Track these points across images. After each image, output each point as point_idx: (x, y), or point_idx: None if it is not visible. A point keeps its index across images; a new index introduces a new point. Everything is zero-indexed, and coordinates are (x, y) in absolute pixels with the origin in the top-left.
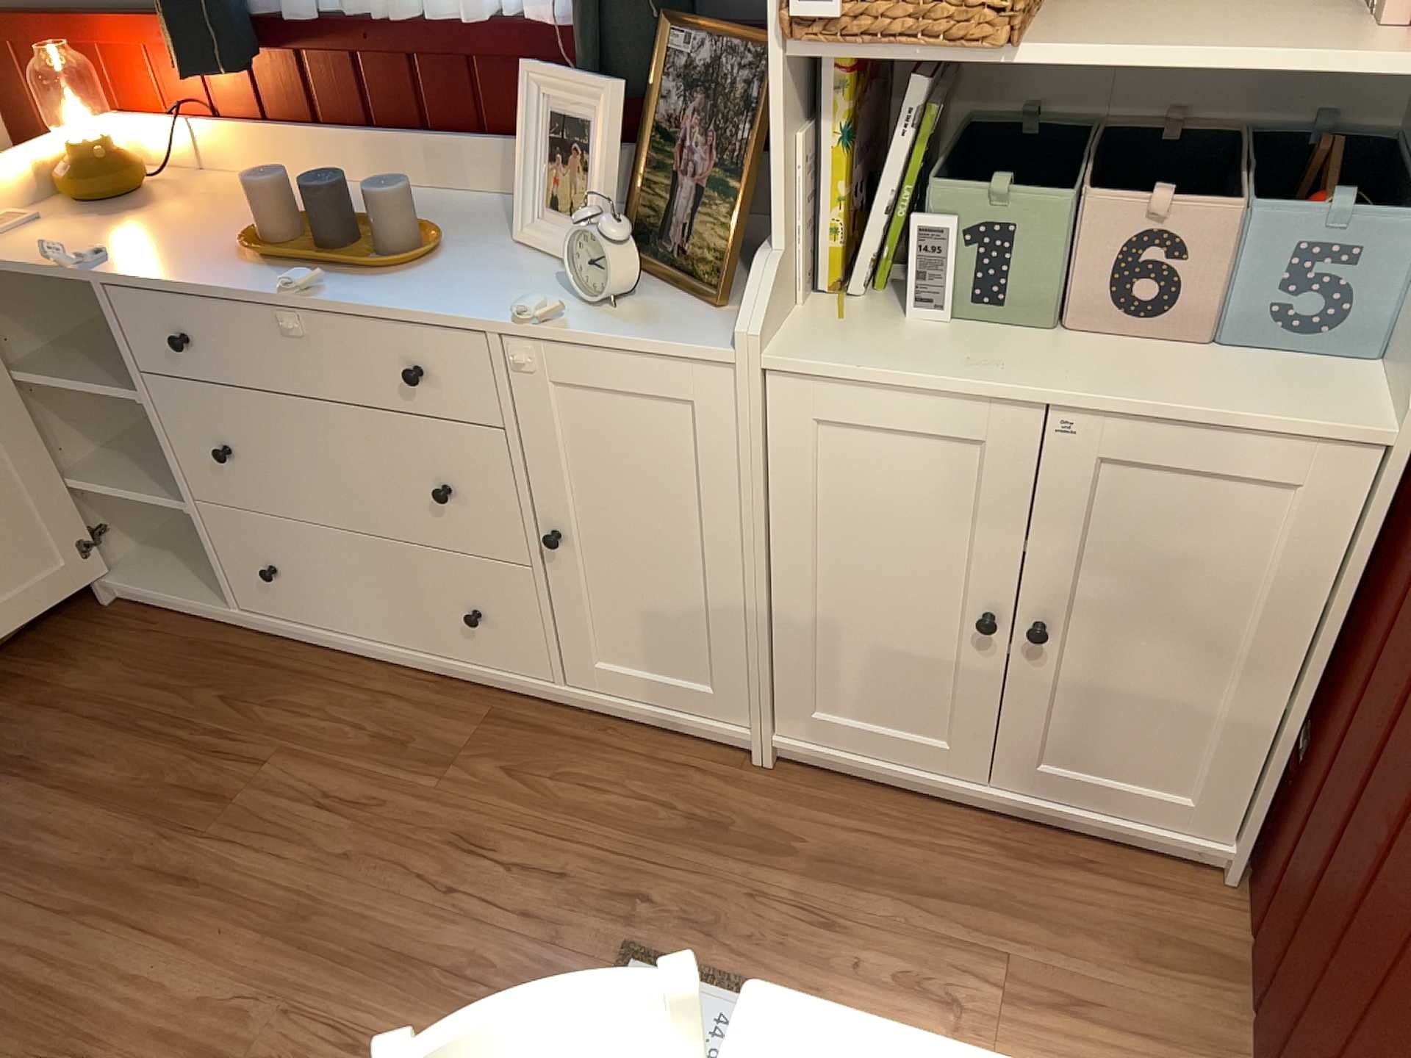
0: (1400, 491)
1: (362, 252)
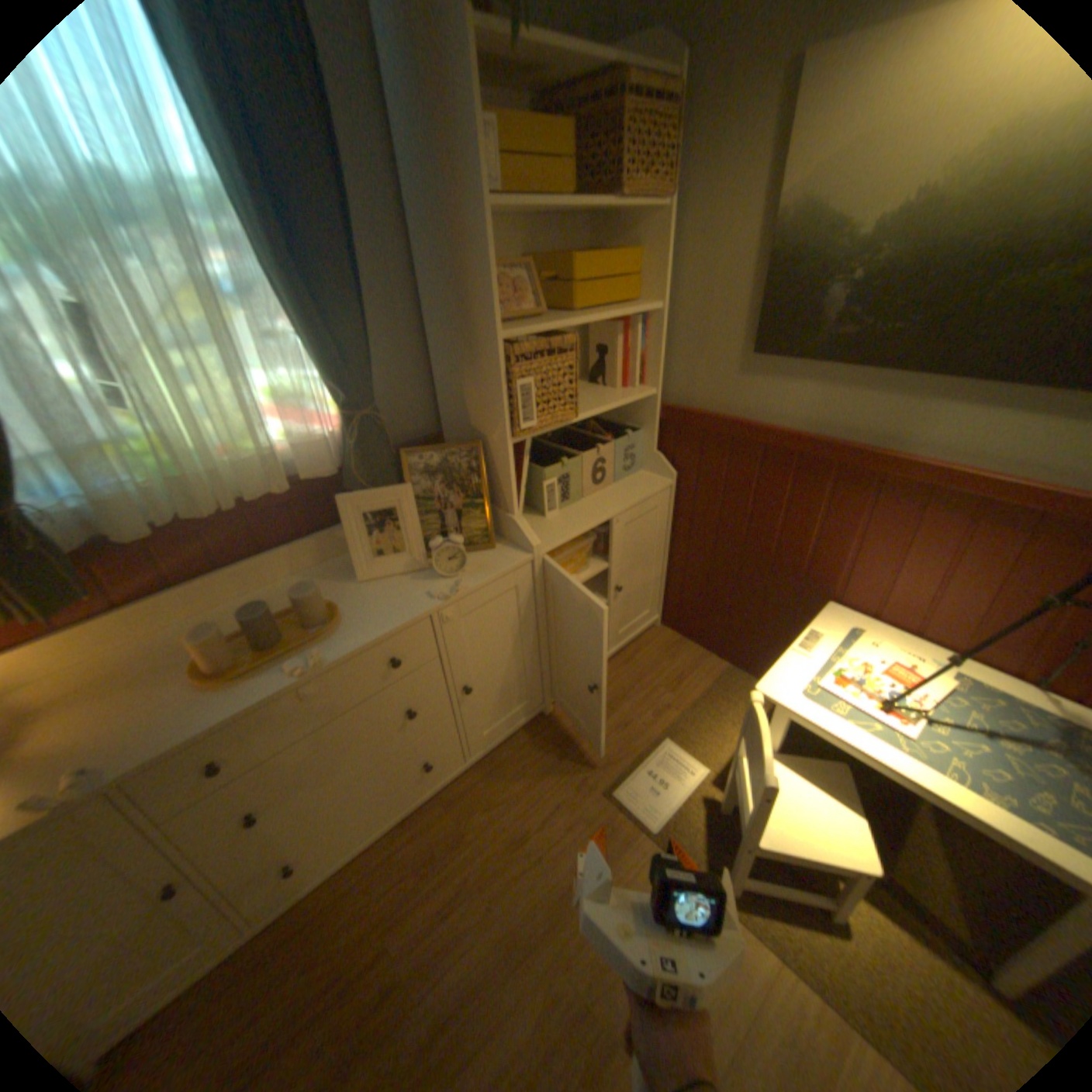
0: (677, 494)
1: (286, 635)
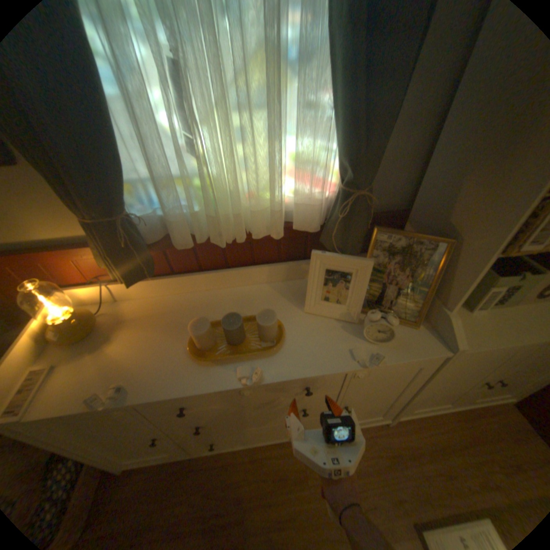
0: None
1: (248, 339)
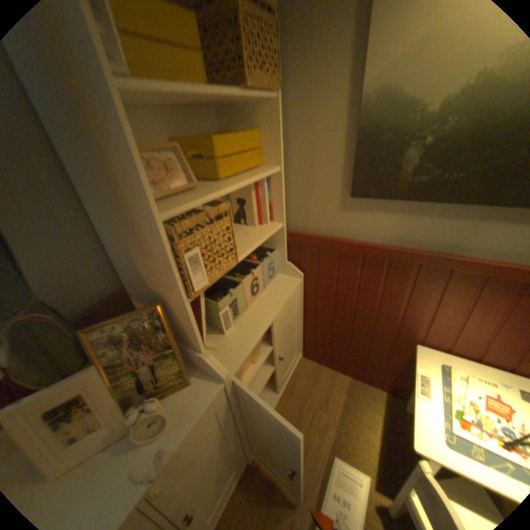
0: (305, 285)
1: None
